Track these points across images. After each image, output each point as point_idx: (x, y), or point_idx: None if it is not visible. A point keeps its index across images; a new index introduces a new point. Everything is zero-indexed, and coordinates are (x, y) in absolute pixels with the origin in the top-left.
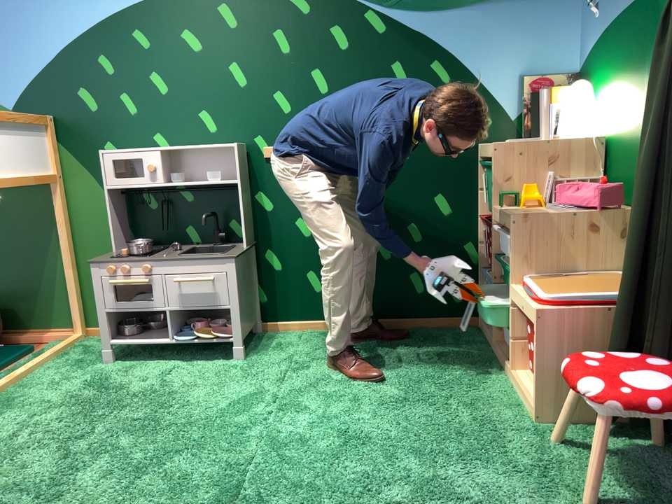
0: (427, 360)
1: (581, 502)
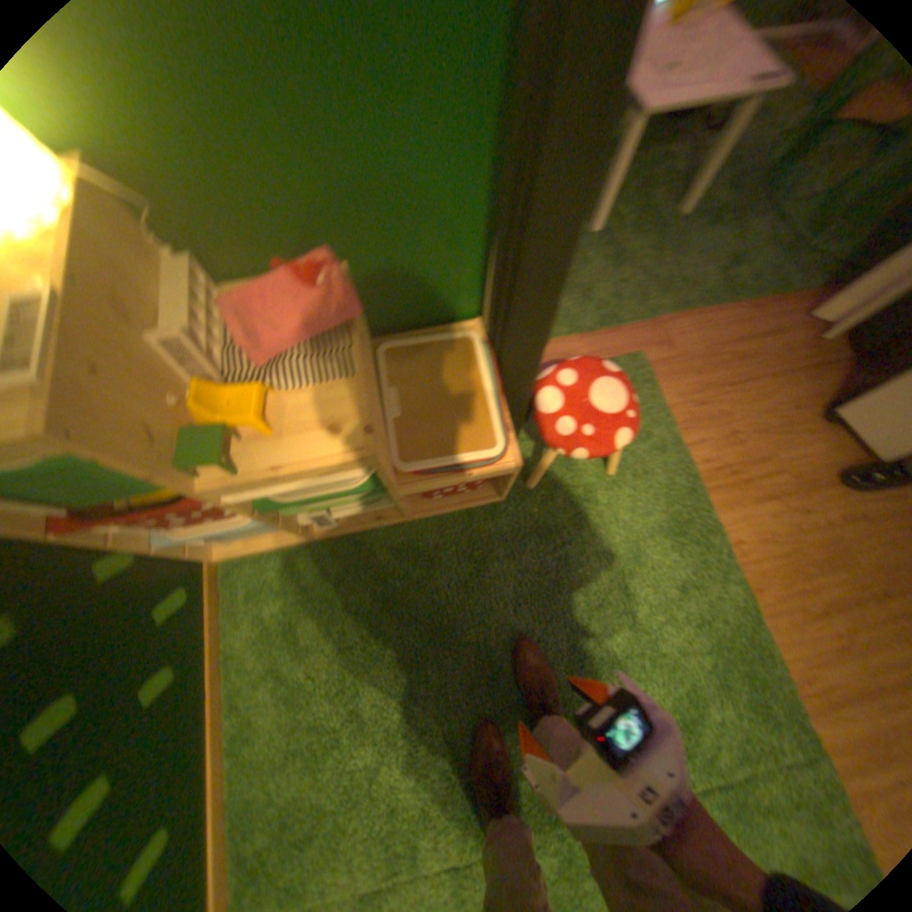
0: (356, 630)
1: (608, 477)
